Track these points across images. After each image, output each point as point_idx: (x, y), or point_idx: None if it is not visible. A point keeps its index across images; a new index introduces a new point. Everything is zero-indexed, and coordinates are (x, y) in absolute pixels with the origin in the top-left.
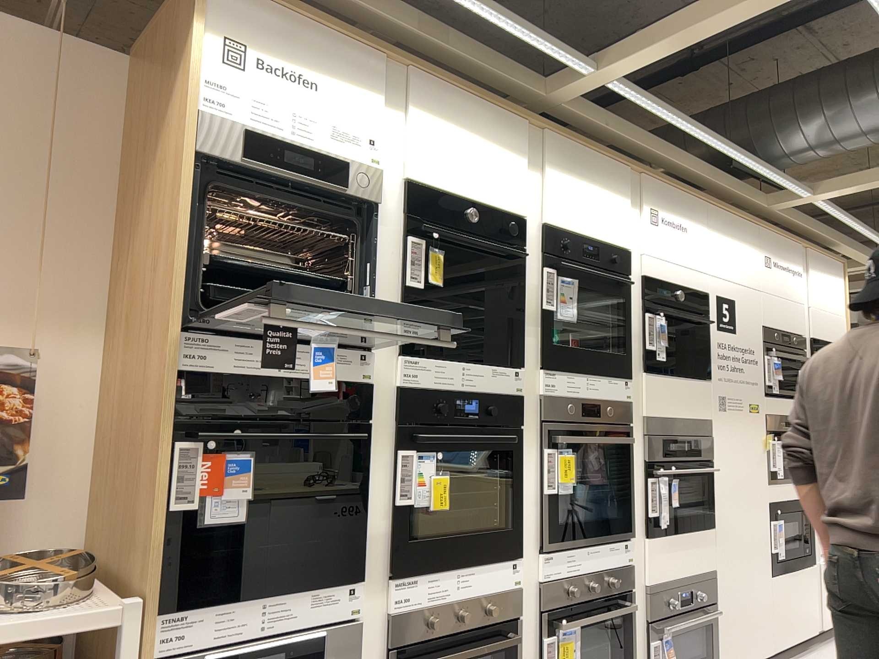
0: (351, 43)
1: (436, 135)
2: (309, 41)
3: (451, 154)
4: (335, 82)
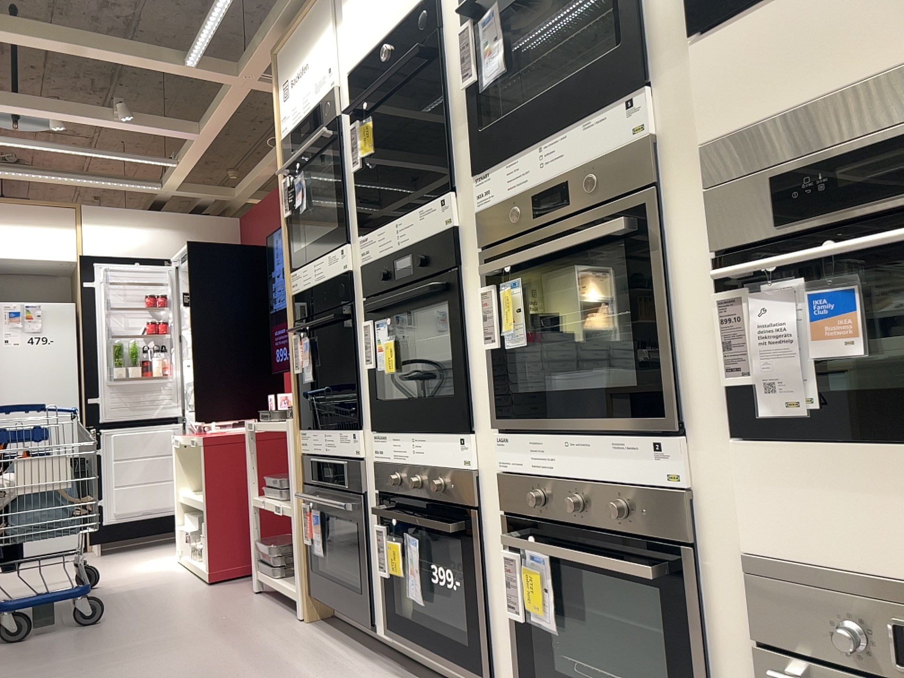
0: (308, 7)
1: (355, 4)
2: (299, 35)
3: (366, 7)
4: (309, 47)
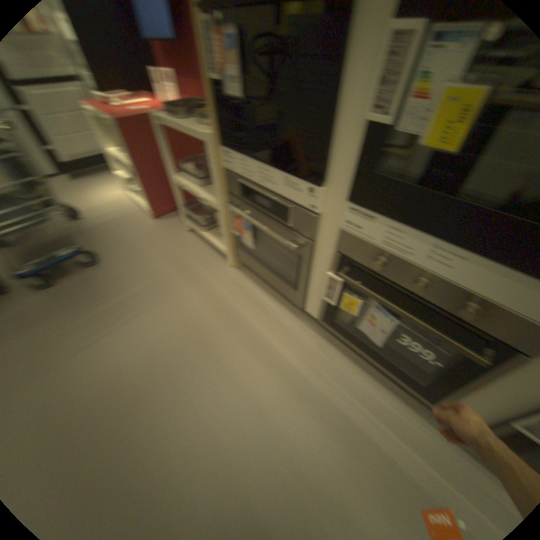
0: None
1: None
2: None
3: None
4: None
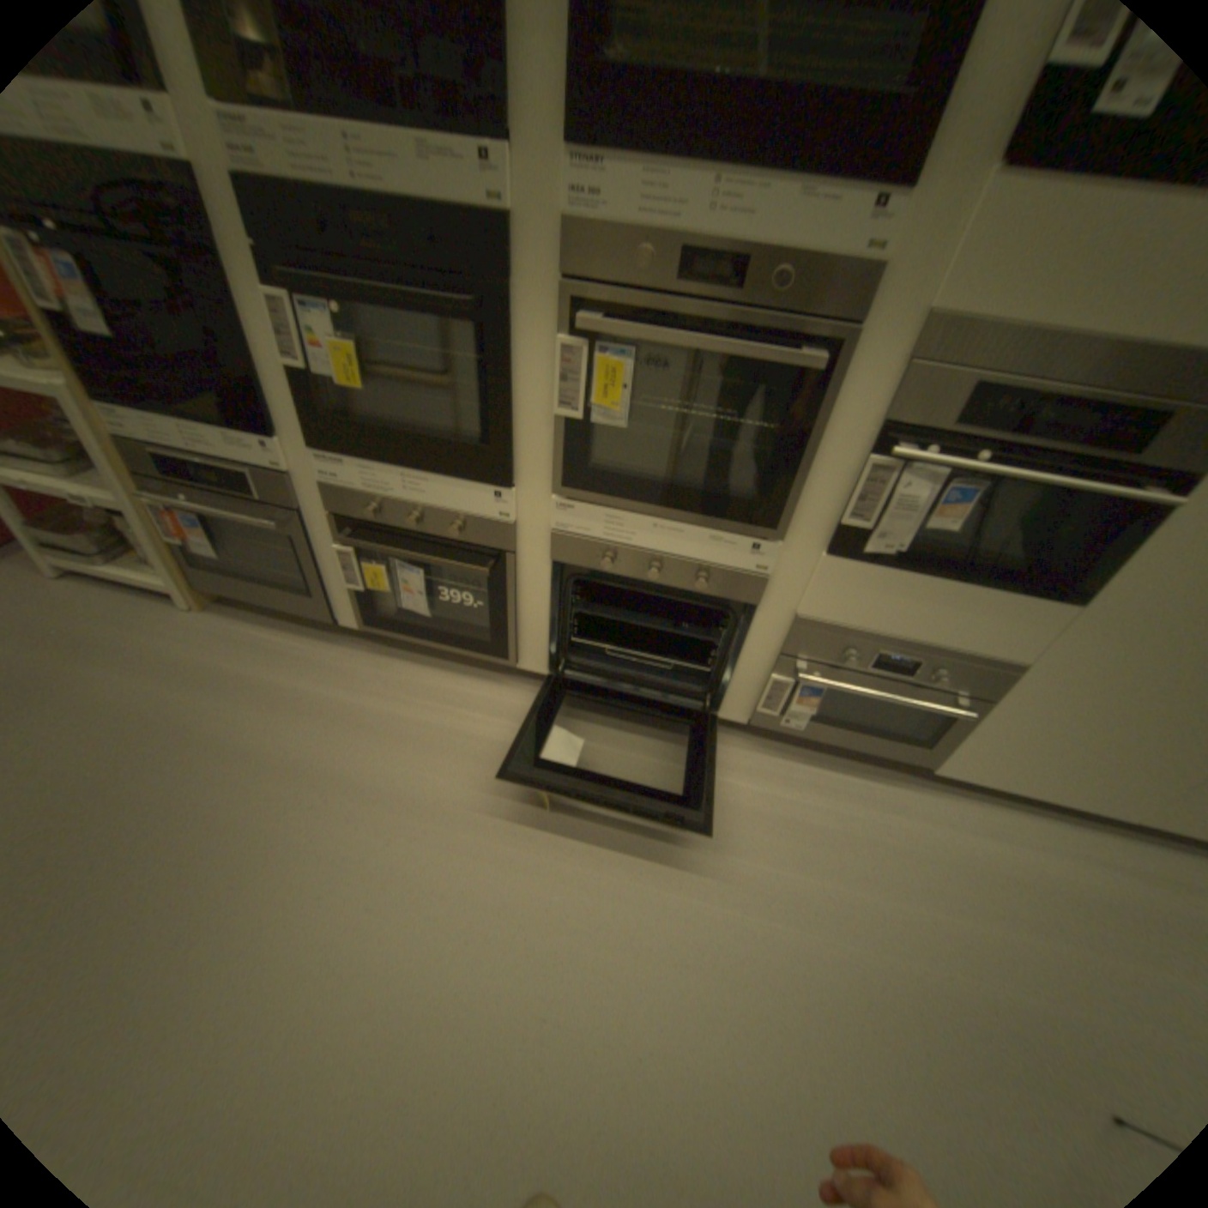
0: None
1: None
2: None
3: None
4: None
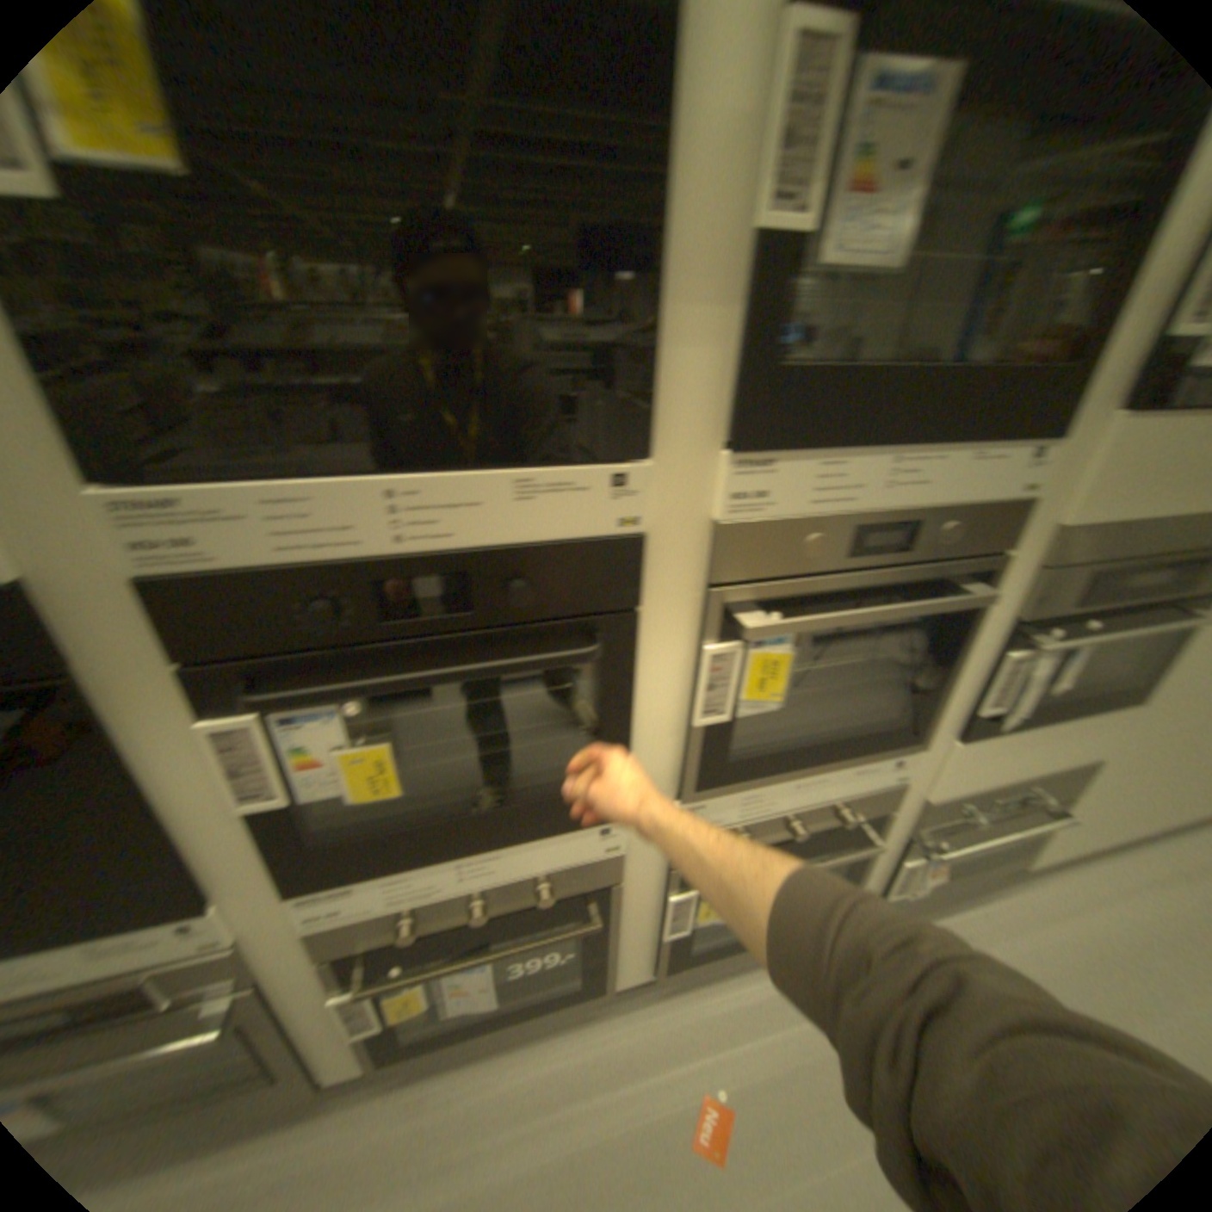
0: None
1: None
2: None
3: None
4: None
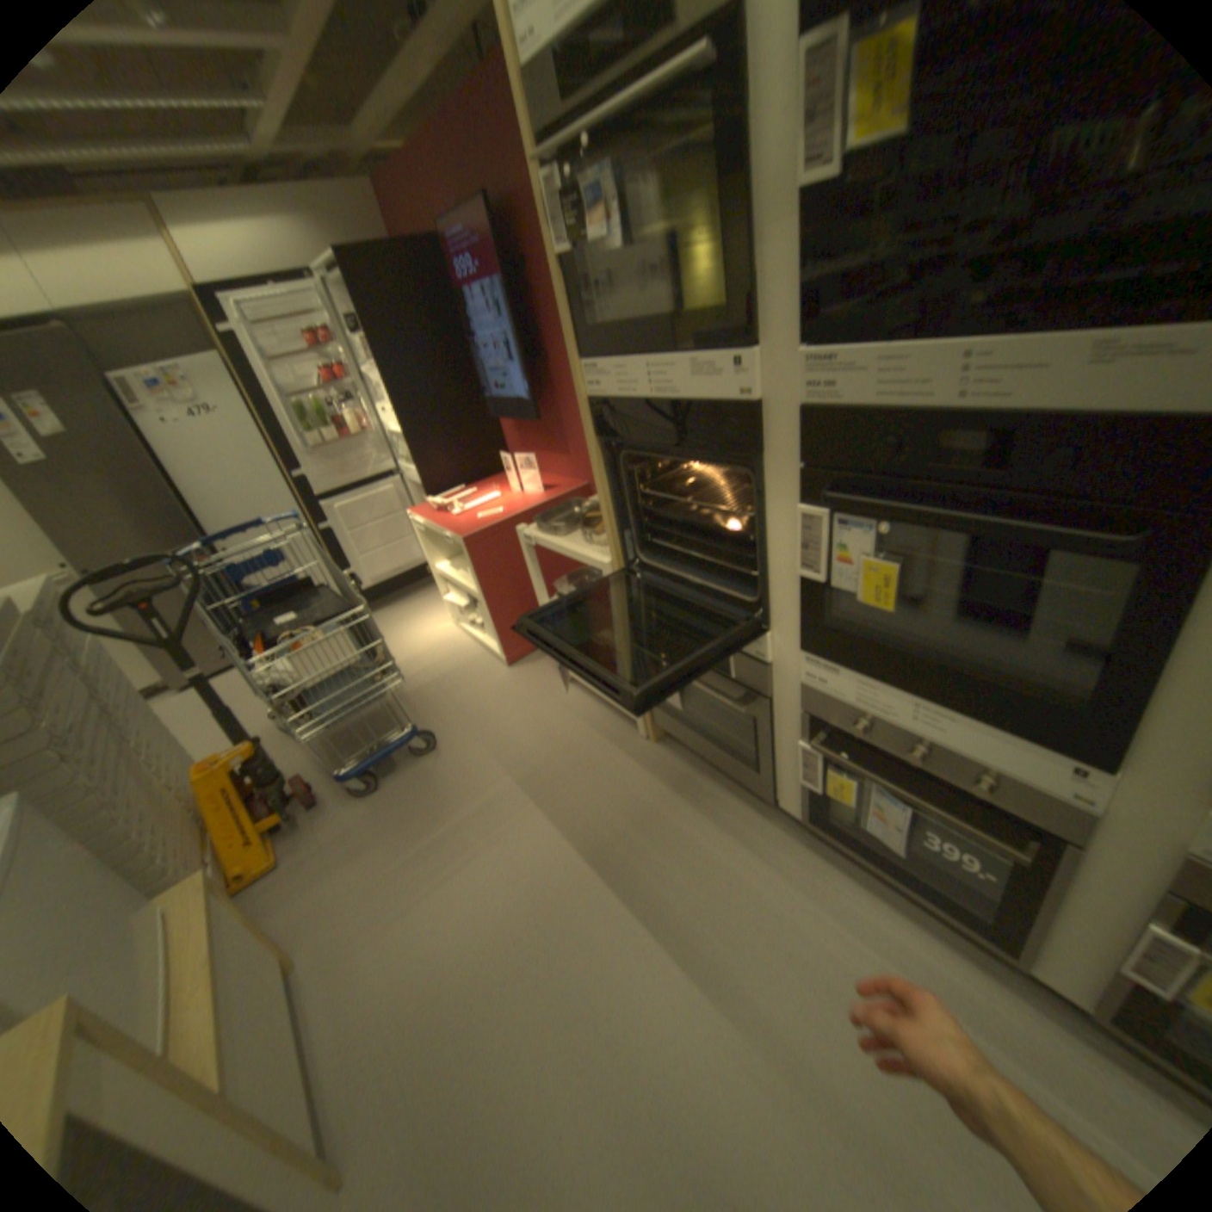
0: None
1: None
2: None
3: None
4: None
